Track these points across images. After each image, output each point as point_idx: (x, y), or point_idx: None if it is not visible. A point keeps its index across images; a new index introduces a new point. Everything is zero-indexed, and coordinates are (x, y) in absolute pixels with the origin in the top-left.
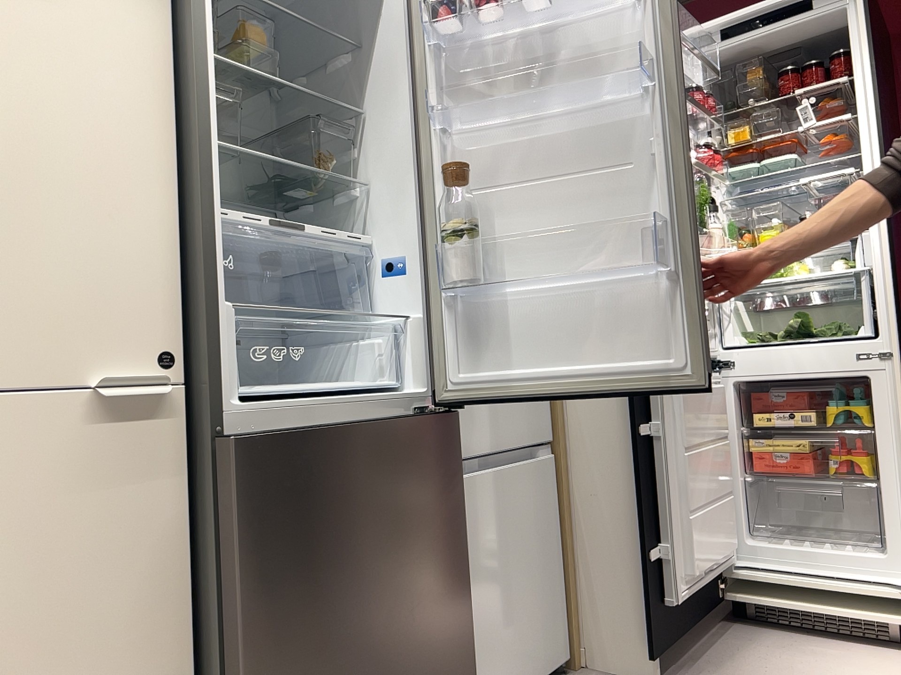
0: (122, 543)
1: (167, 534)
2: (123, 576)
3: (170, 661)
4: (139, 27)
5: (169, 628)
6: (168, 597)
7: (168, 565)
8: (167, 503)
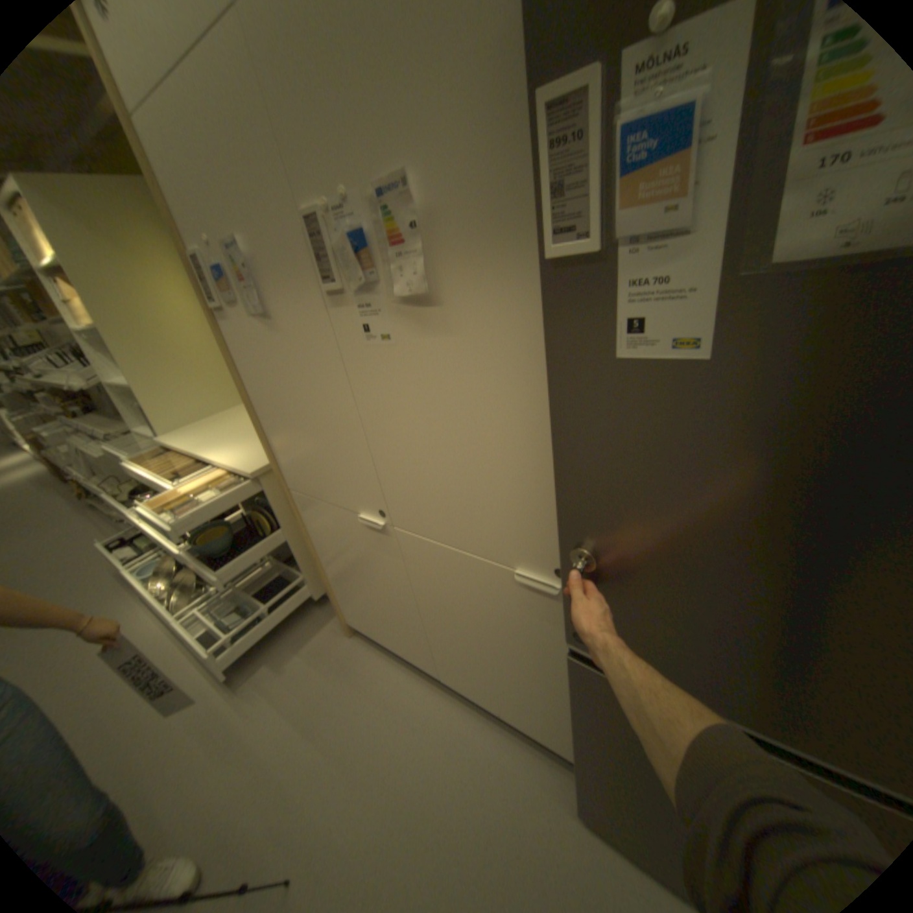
0: (539, 640)
1: (565, 651)
2: (541, 652)
3: (567, 697)
4: (530, 317)
5: (566, 686)
6: (566, 675)
7: (565, 663)
8: (564, 639)
